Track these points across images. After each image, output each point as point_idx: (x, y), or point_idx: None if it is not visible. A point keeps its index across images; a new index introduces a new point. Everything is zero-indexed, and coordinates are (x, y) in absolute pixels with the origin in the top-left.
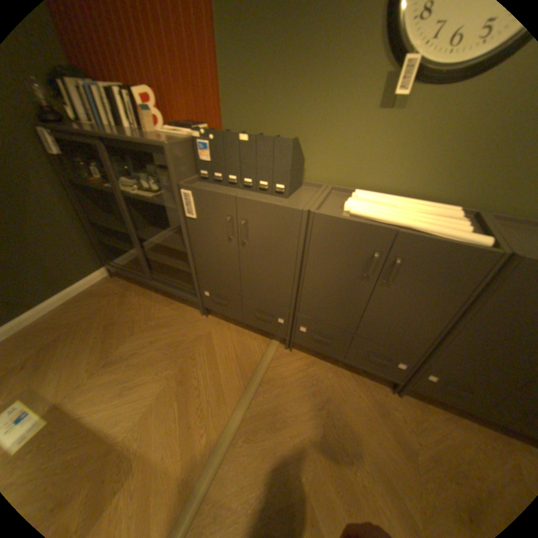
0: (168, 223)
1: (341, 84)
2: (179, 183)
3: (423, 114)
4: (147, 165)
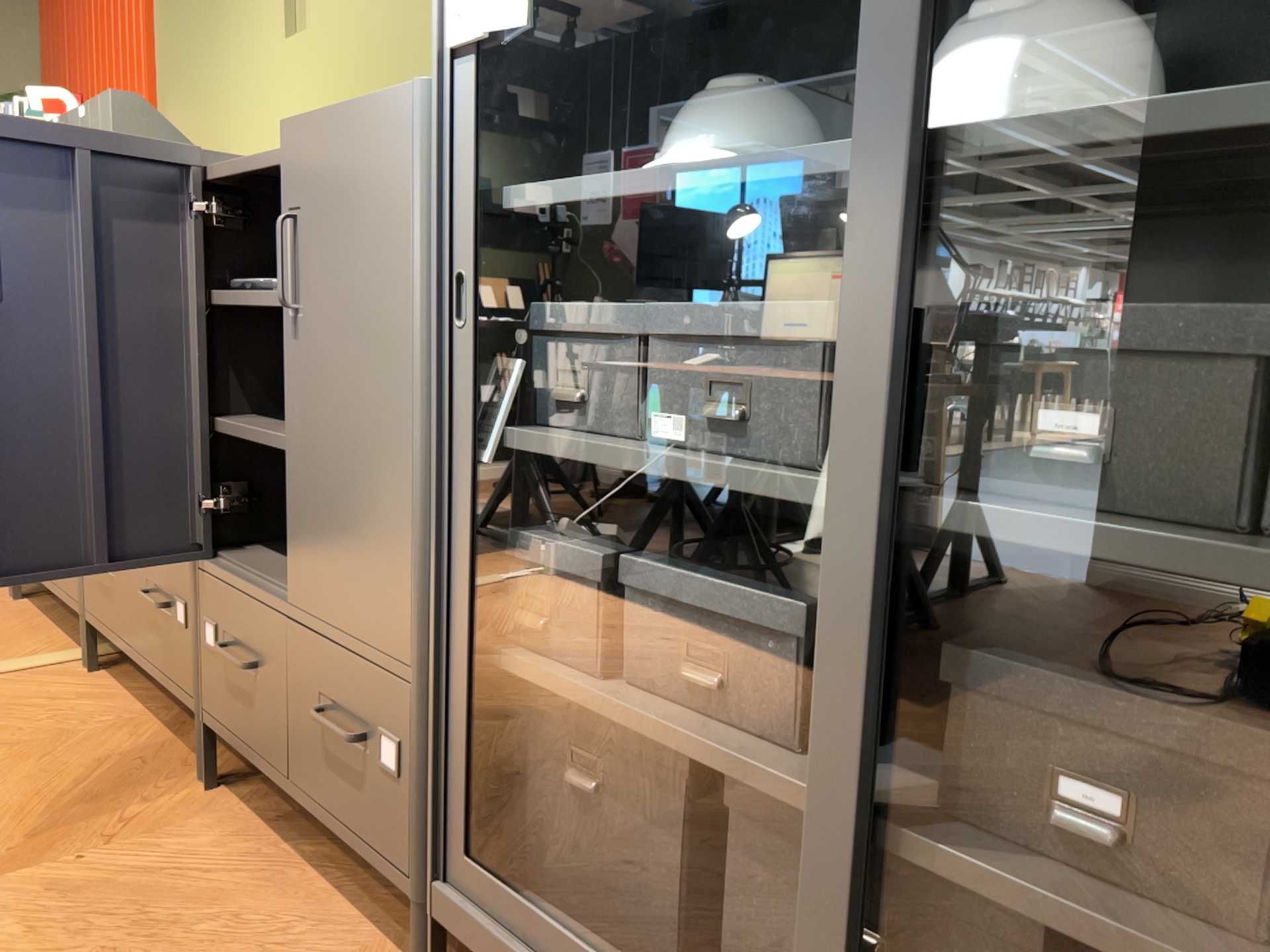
0: None
1: (250, 23)
2: None
3: (322, 32)
4: None
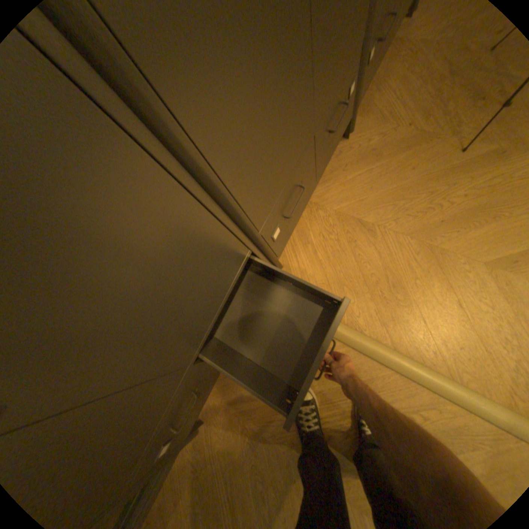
0: None
1: None
2: None
3: None
4: None
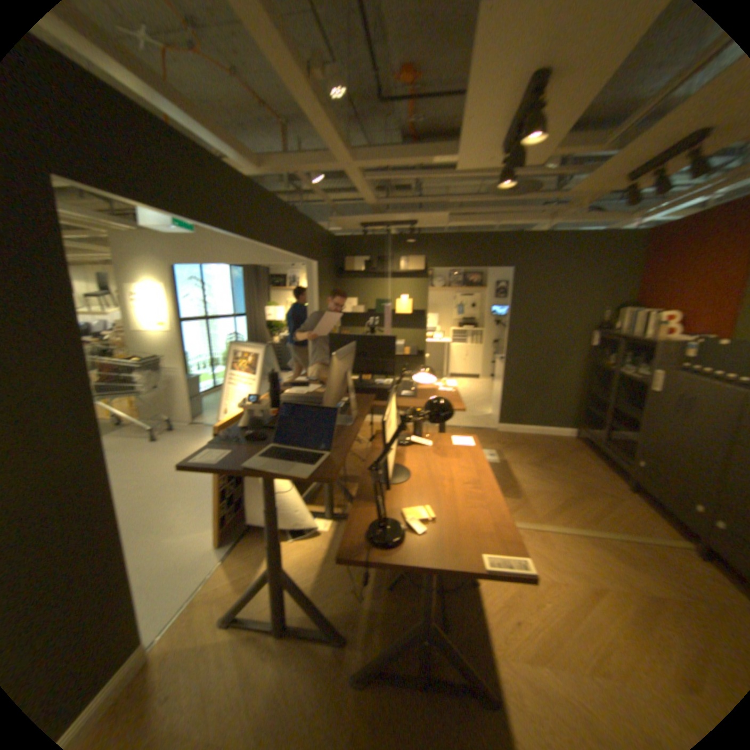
0: (648, 408)
1: None
2: (660, 367)
3: None
4: (652, 360)
